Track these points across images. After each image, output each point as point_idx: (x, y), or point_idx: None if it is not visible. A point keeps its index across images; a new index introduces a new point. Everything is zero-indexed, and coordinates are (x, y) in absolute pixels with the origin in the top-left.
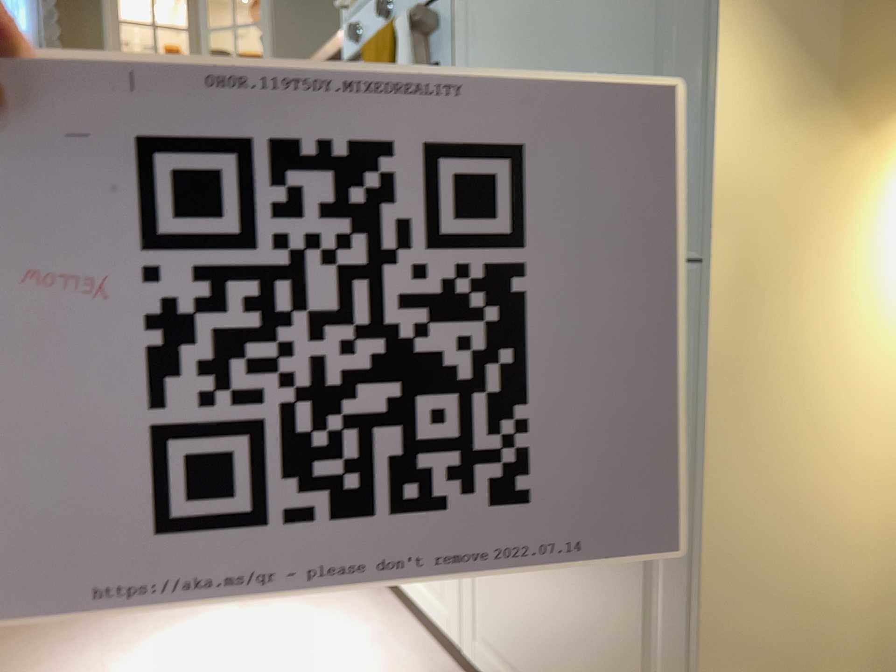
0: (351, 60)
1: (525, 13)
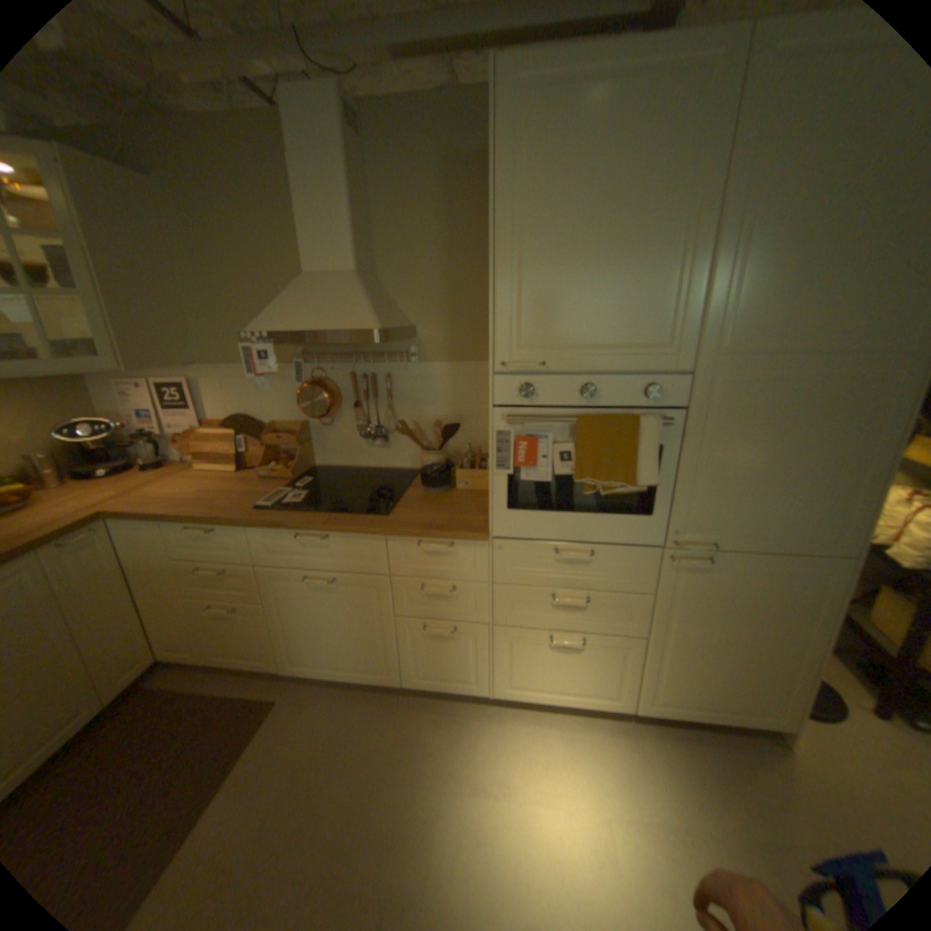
0: (543, 419)
1: (757, 445)
